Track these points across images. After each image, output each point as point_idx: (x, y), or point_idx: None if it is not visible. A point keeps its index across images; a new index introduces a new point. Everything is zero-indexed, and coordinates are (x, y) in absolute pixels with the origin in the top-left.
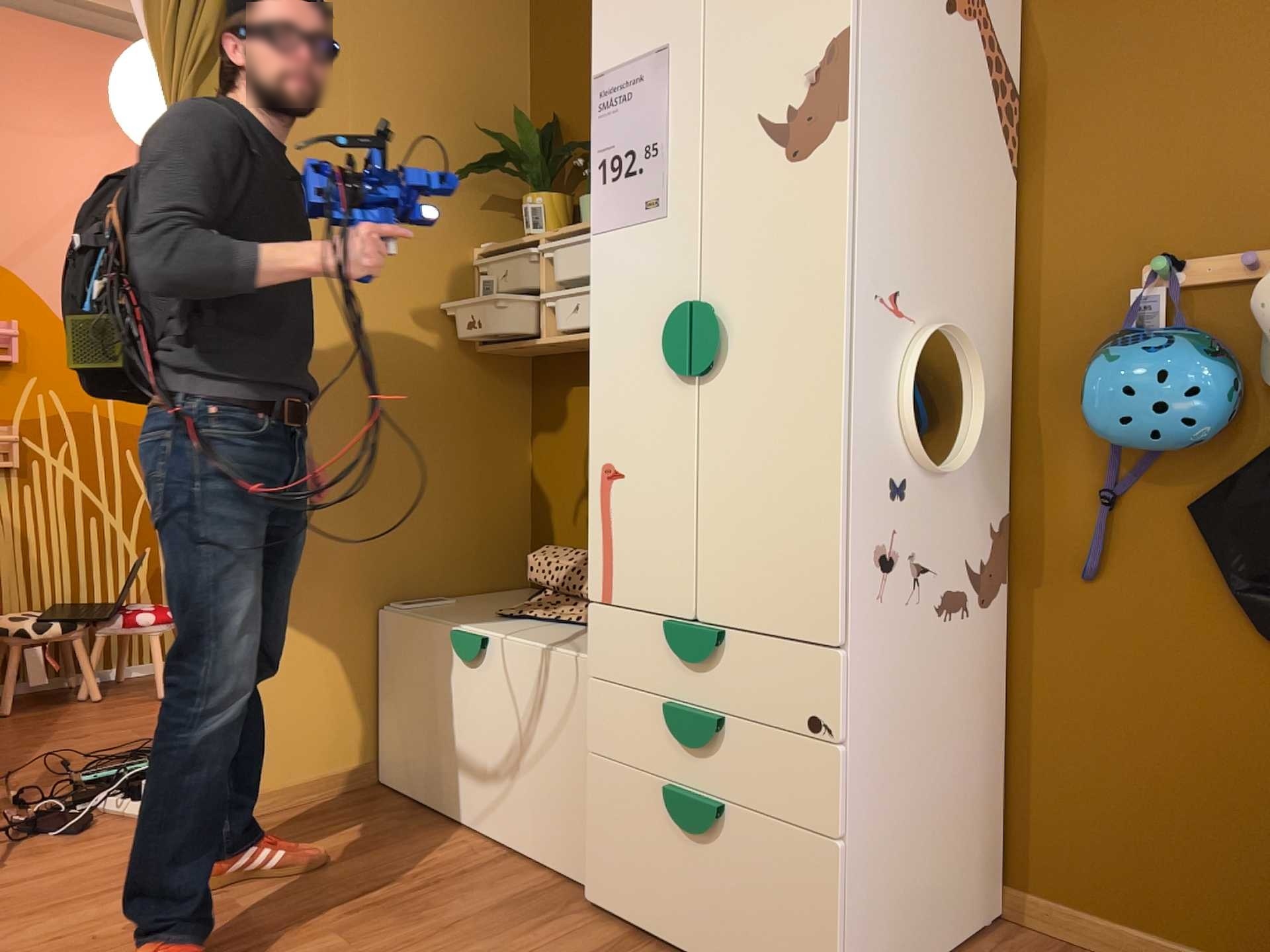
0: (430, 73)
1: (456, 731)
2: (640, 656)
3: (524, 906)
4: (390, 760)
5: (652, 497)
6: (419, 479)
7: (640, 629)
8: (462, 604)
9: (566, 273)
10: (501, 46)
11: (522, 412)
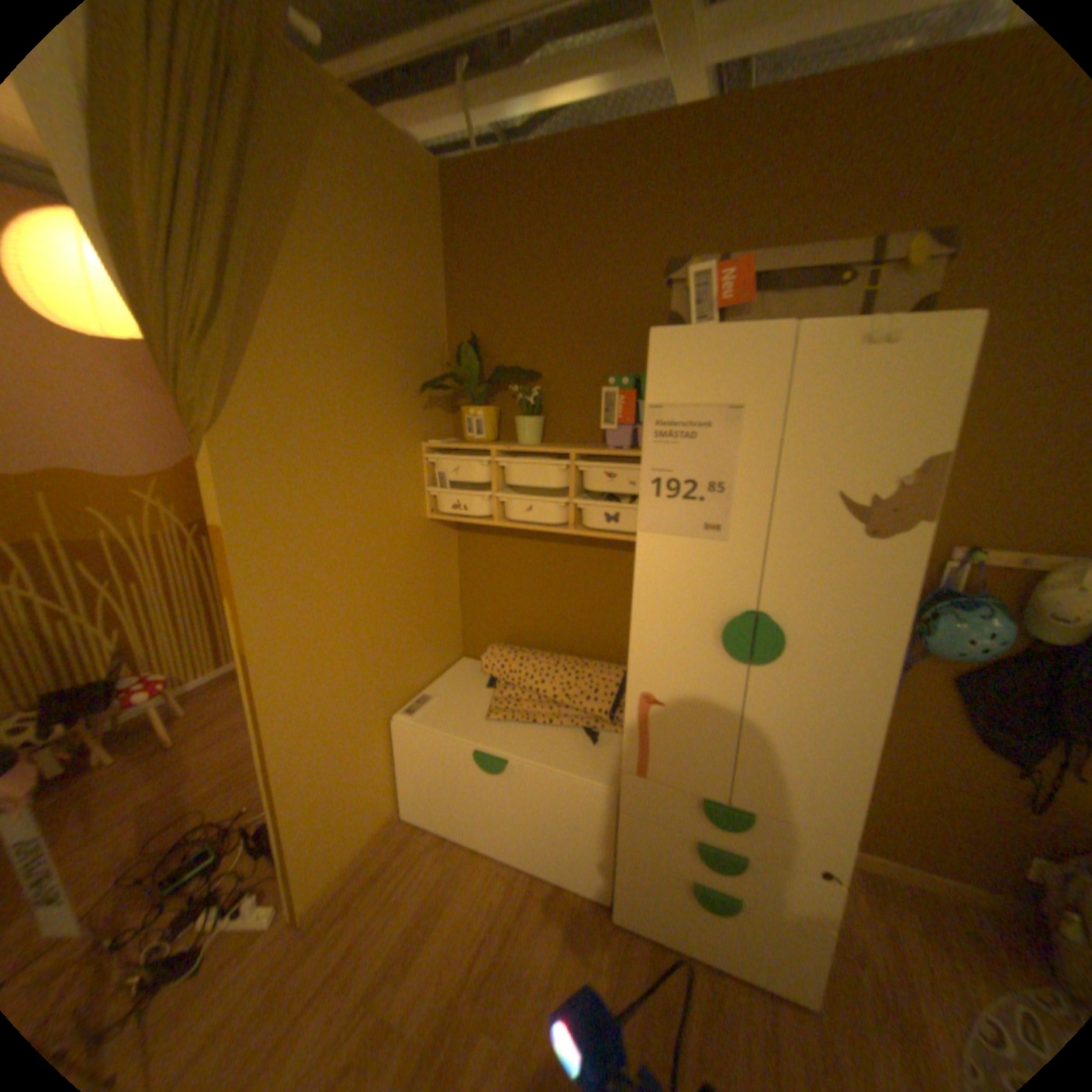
0: (384, 301)
1: (481, 806)
2: (674, 811)
3: (580, 939)
4: (414, 811)
5: (695, 725)
6: (405, 622)
7: (675, 797)
8: (447, 700)
9: (519, 481)
10: (427, 270)
11: (455, 549)
